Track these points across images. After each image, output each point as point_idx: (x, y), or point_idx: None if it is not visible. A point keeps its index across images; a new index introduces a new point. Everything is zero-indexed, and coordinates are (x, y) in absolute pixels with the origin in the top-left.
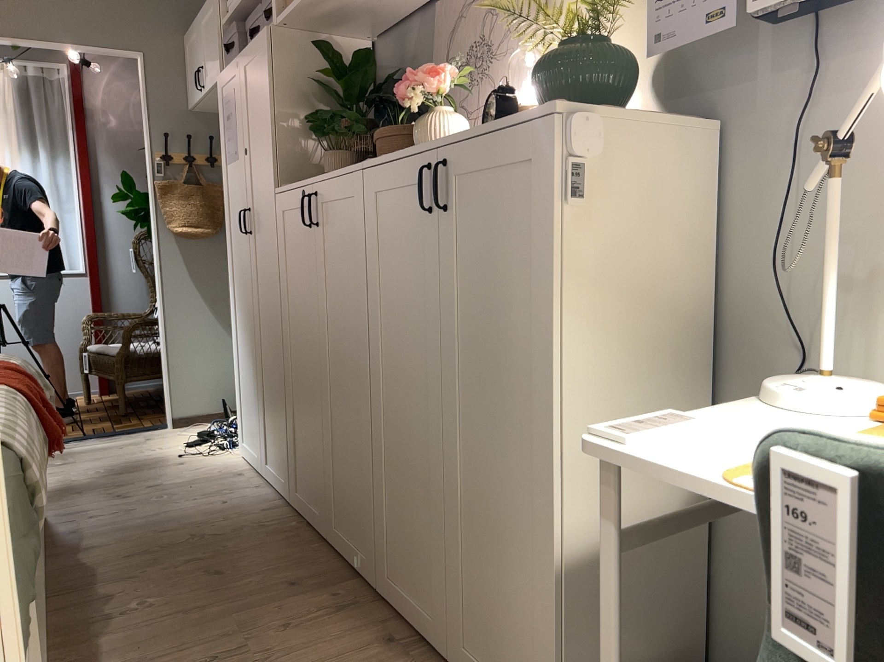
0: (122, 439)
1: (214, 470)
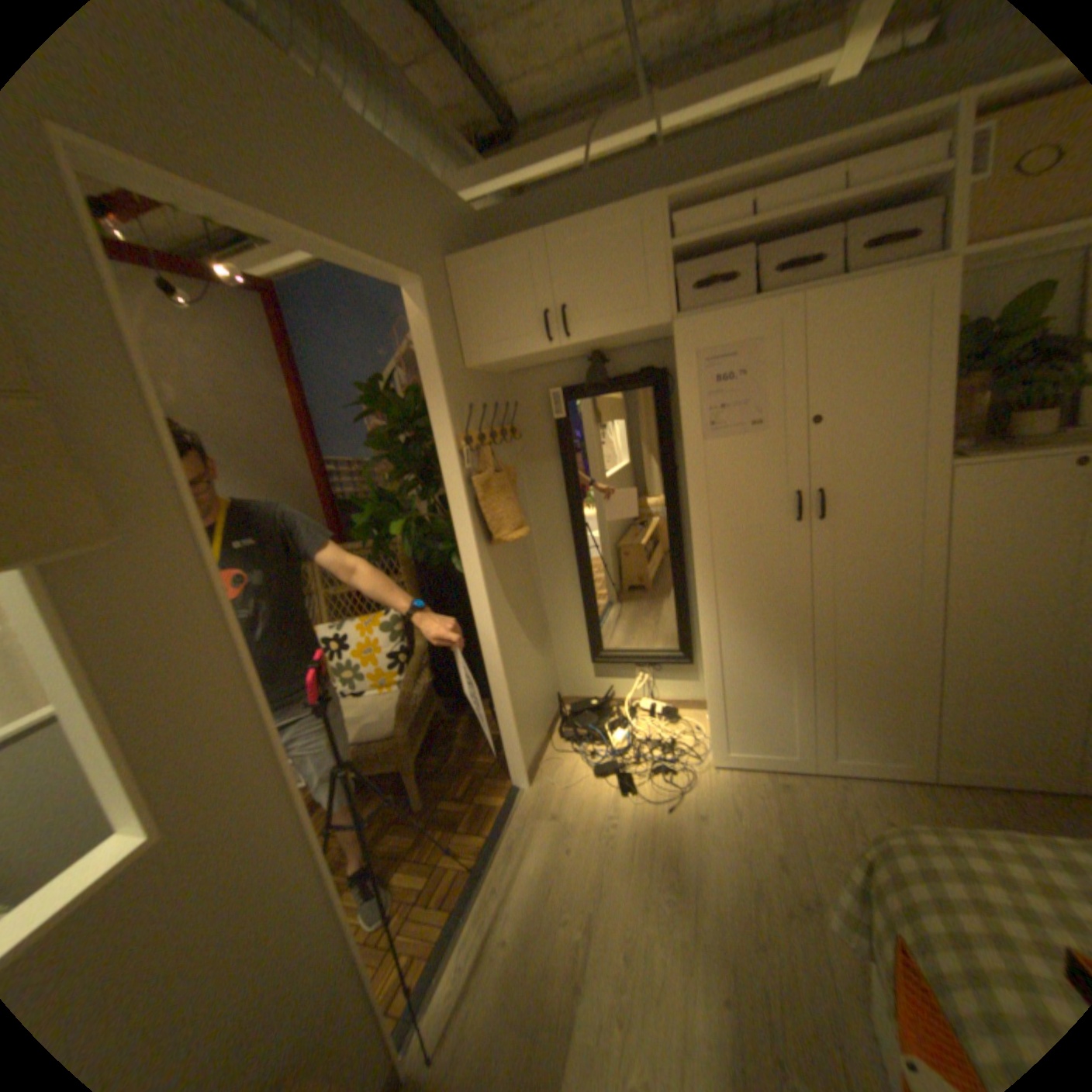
0: (520, 841)
1: (750, 801)
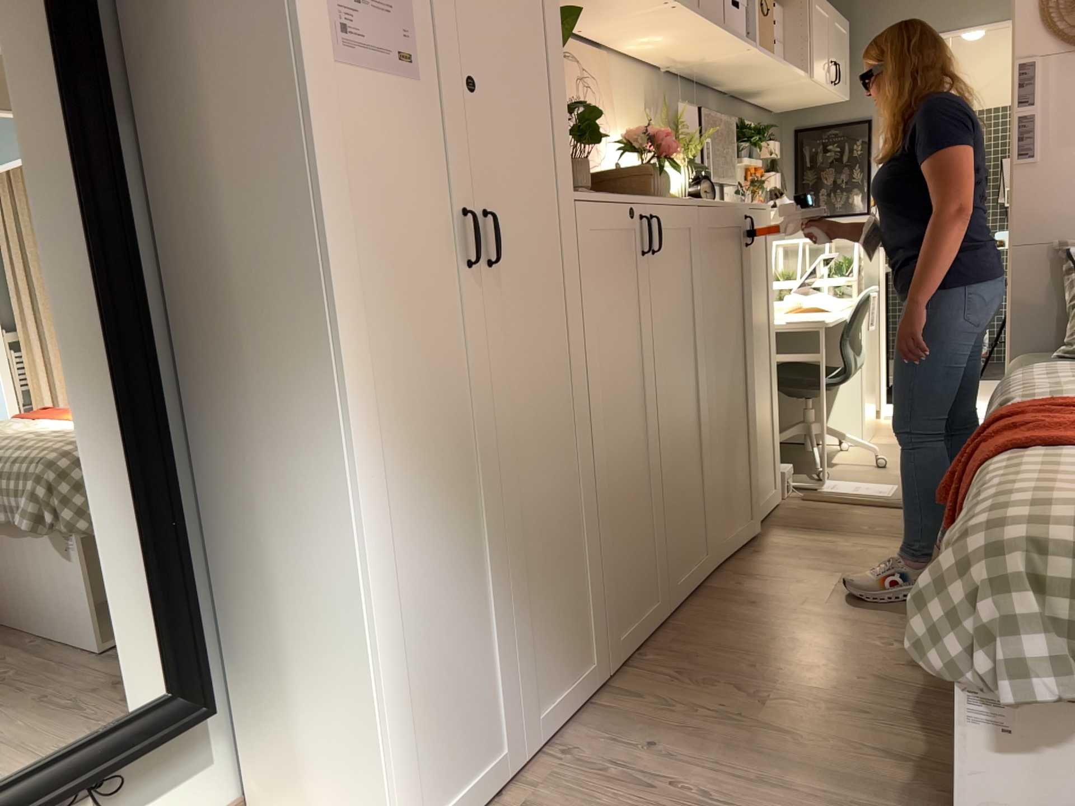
0: None
1: None
